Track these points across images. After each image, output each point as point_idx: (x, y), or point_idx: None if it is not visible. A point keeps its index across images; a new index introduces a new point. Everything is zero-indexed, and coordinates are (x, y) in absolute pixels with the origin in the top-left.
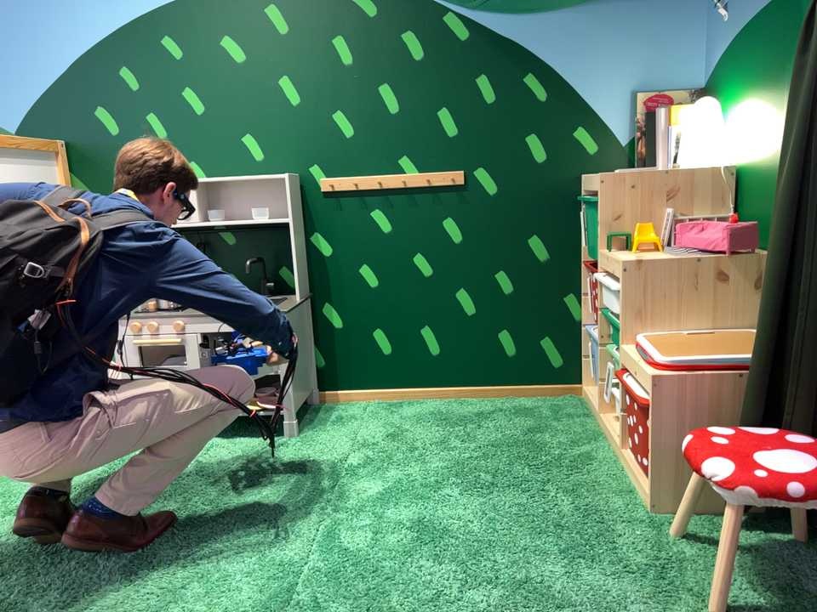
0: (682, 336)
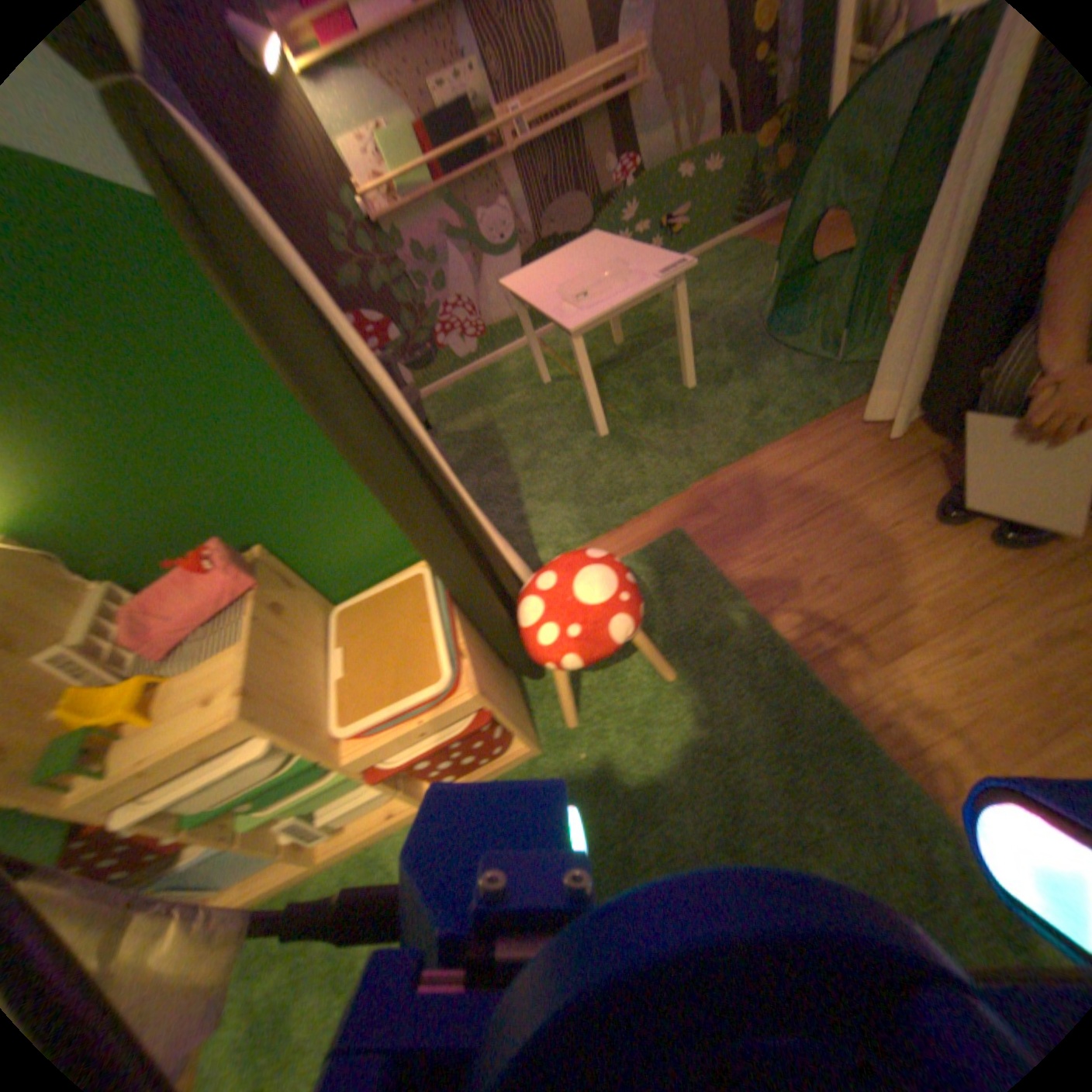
0: (336, 680)
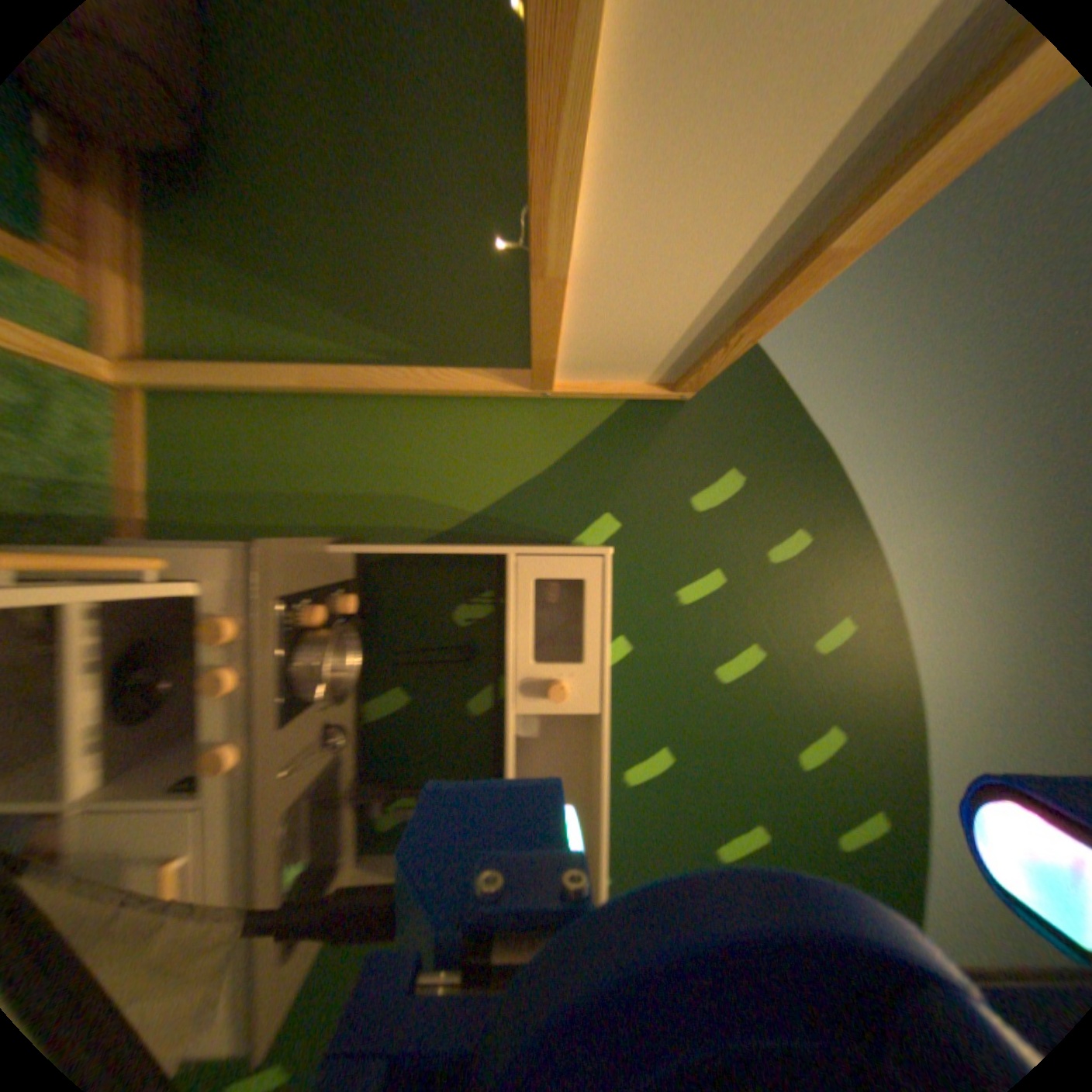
0: None
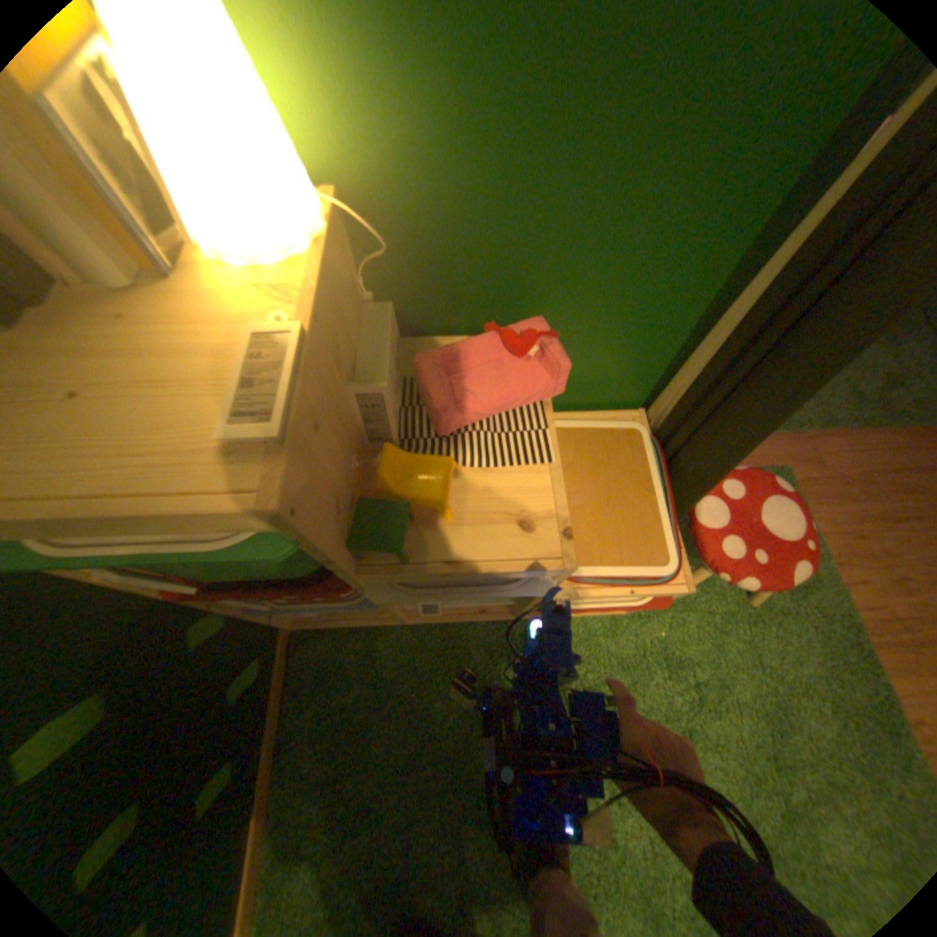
0: None
